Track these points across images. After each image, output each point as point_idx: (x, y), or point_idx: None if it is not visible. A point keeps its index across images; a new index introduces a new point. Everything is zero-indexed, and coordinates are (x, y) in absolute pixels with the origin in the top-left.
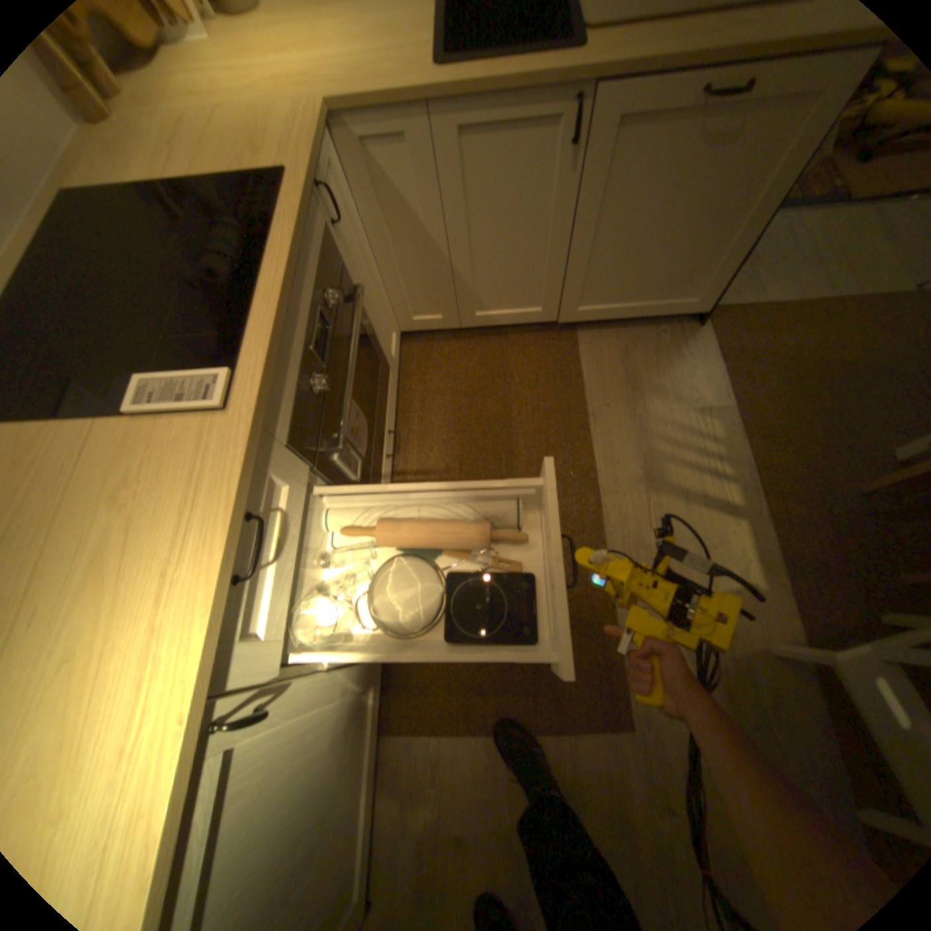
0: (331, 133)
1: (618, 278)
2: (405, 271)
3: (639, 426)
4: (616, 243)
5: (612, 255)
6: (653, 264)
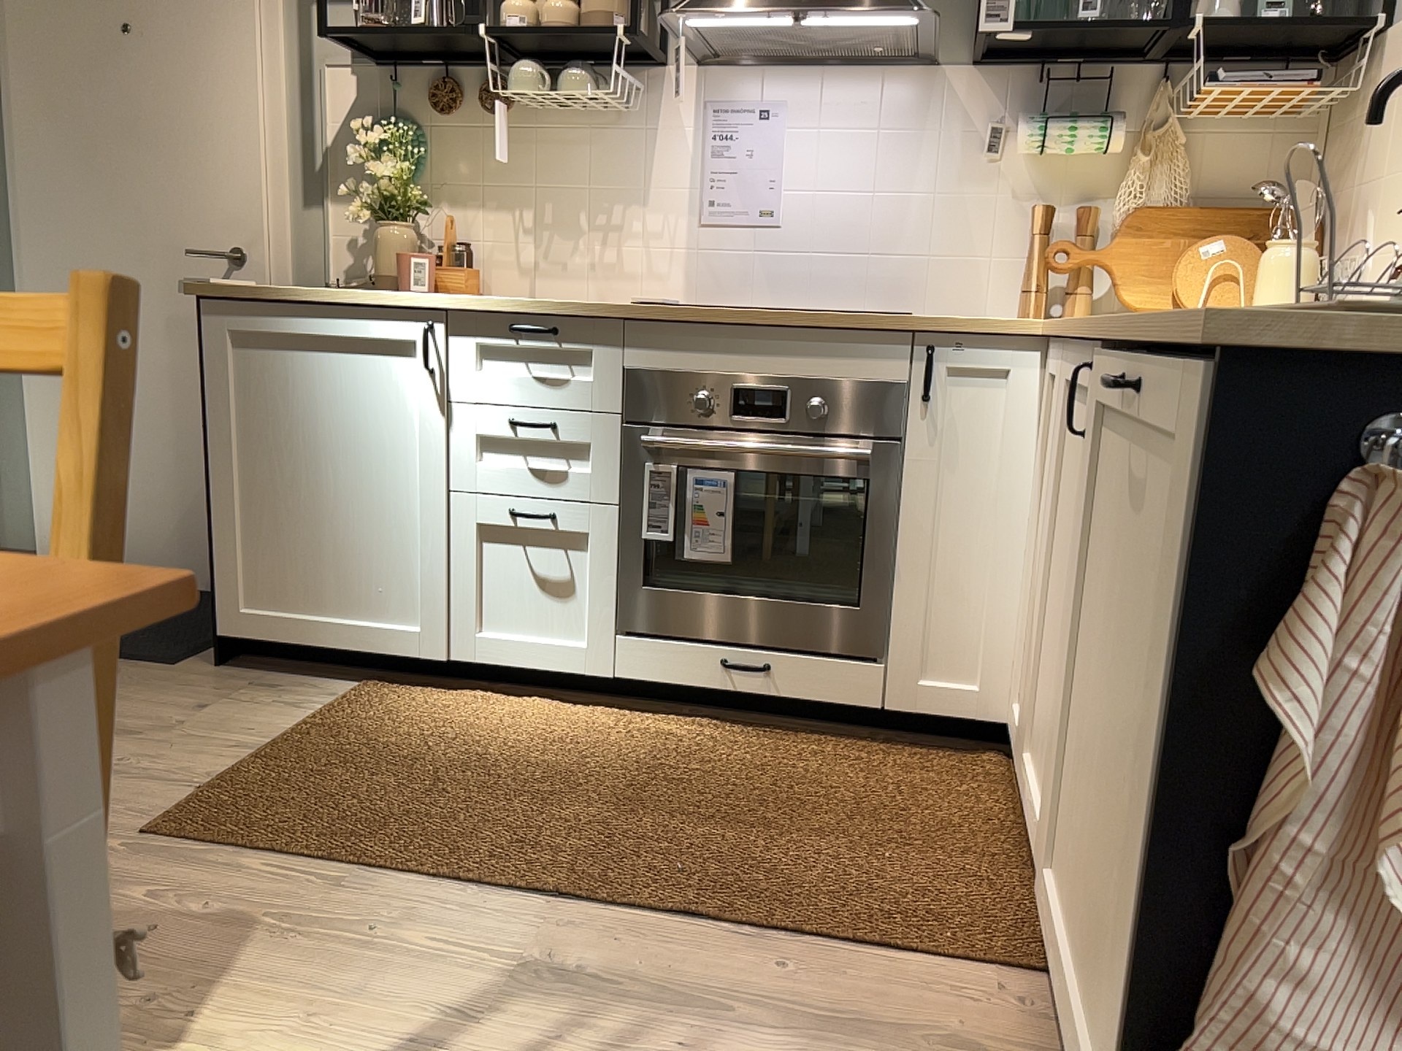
0: (1049, 367)
1: (1086, 834)
2: (1035, 601)
3: (705, 1013)
4: (1094, 711)
5: (1089, 747)
6: (1105, 839)
